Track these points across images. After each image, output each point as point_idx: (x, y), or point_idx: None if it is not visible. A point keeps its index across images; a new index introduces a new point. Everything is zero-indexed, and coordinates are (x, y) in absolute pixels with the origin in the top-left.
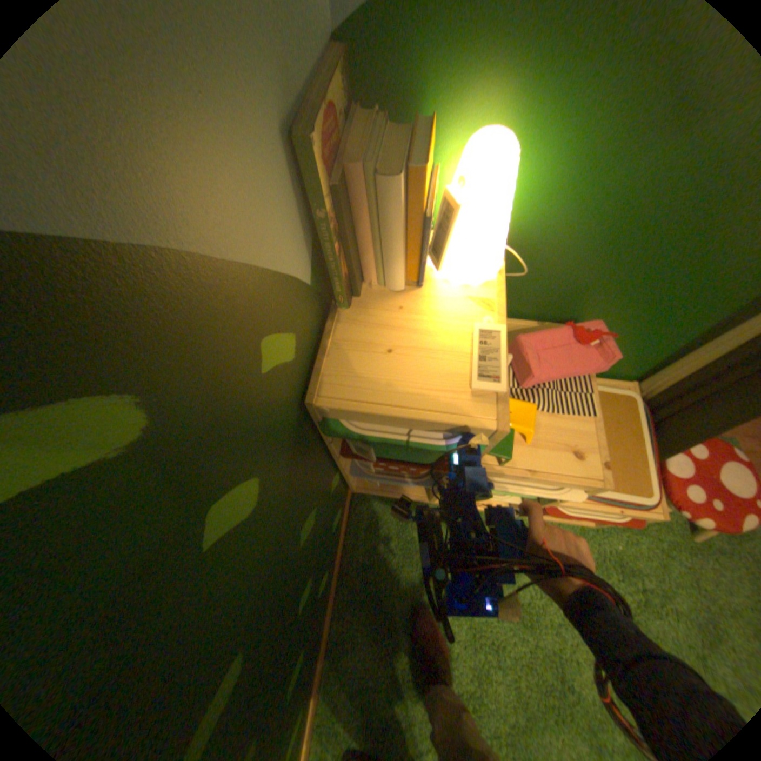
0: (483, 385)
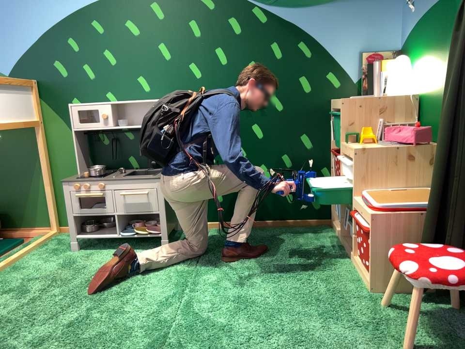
0: (351, 98)
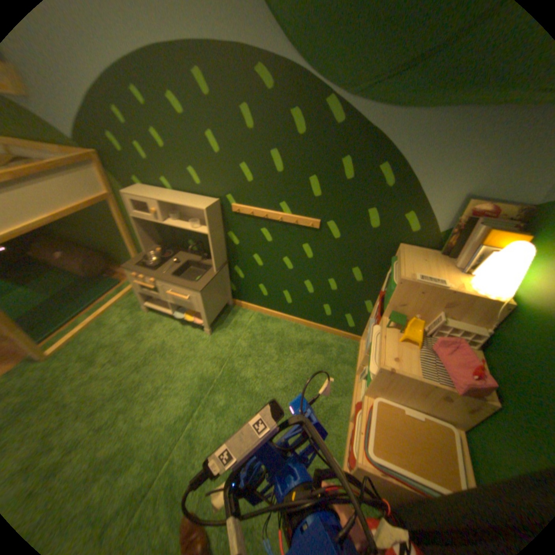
0: (417, 277)
